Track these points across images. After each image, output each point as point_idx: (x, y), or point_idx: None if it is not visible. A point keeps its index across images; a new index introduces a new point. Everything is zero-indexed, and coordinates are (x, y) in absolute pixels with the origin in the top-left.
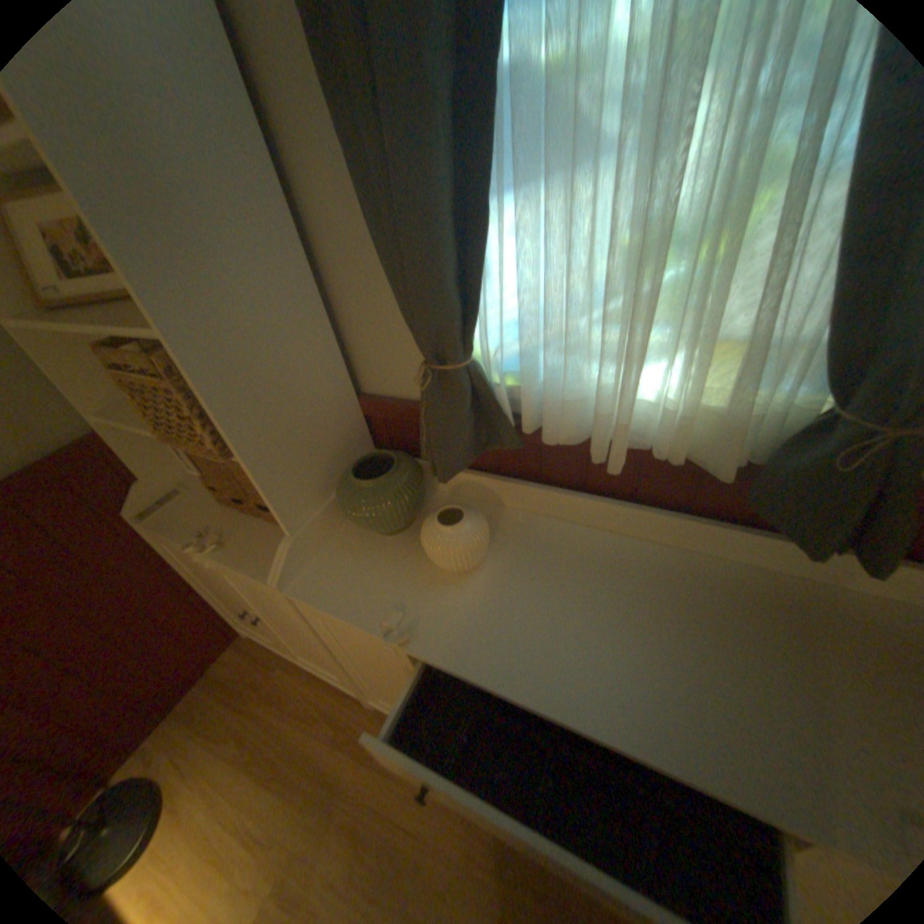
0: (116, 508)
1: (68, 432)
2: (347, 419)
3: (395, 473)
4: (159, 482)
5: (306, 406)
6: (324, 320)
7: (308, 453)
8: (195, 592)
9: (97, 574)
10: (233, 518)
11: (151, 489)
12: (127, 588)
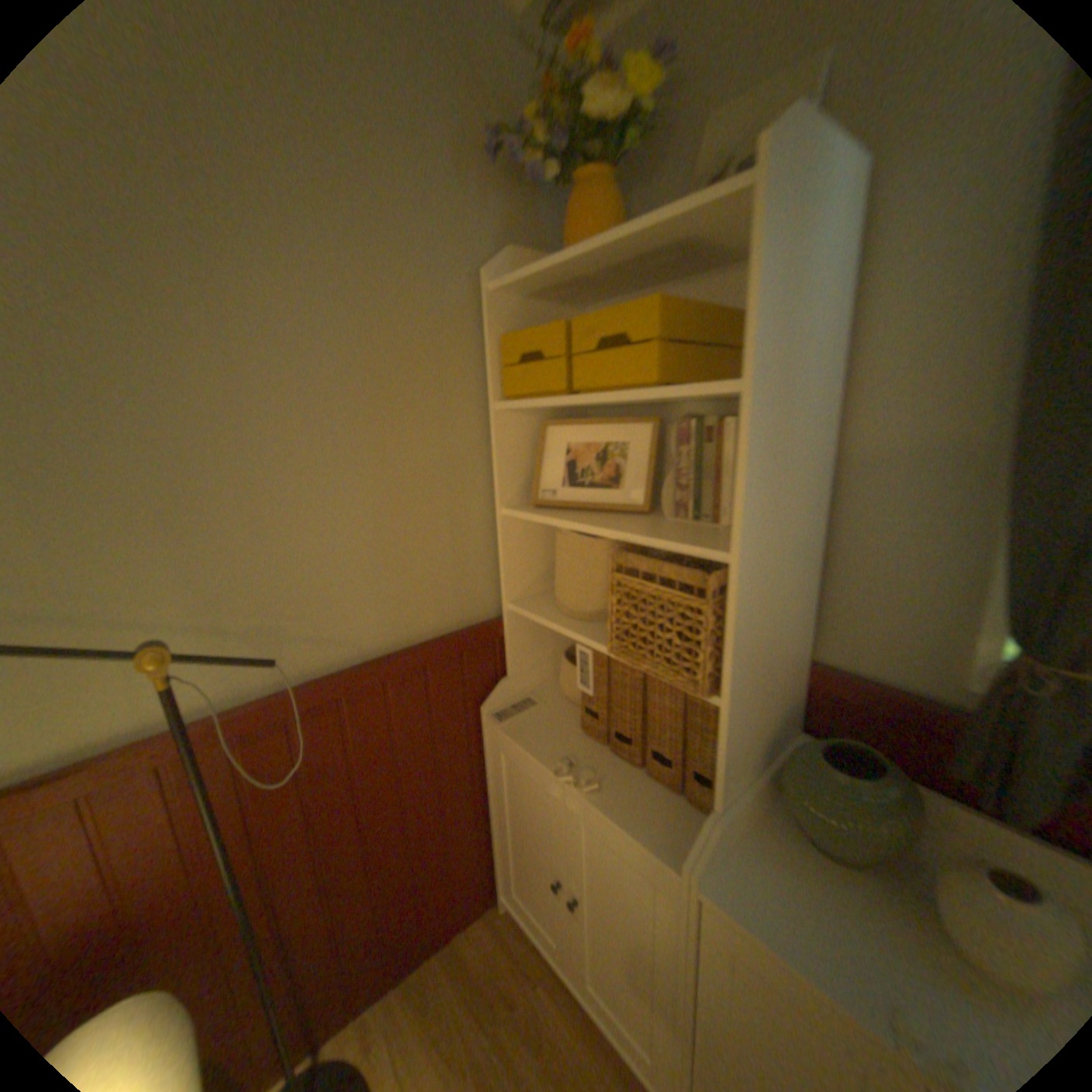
0: (482, 699)
1: (485, 612)
2: (802, 686)
3: (898, 782)
4: (523, 684)
5: (786, 660)
6: (823, 572)
7: (769, 714)
8: (491, 826)
9: (438, 765)
10: (606, 756)
11: (515, 689)
12: (448, 793)
